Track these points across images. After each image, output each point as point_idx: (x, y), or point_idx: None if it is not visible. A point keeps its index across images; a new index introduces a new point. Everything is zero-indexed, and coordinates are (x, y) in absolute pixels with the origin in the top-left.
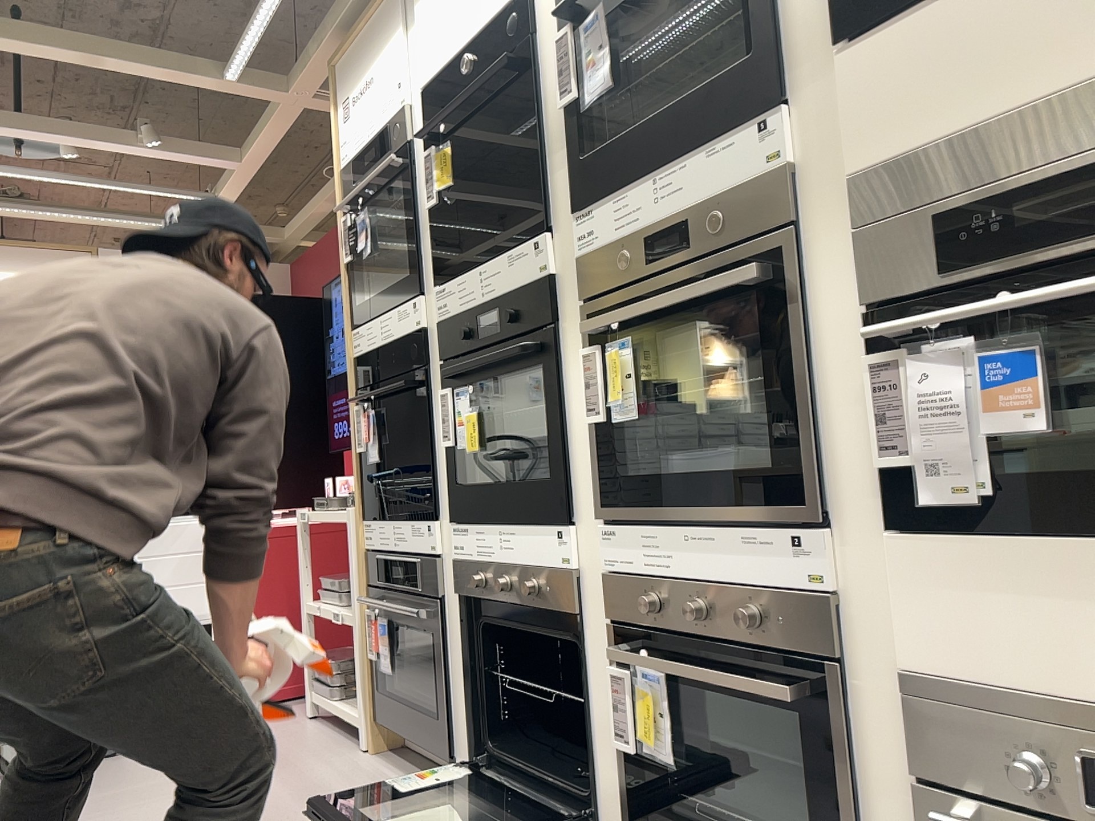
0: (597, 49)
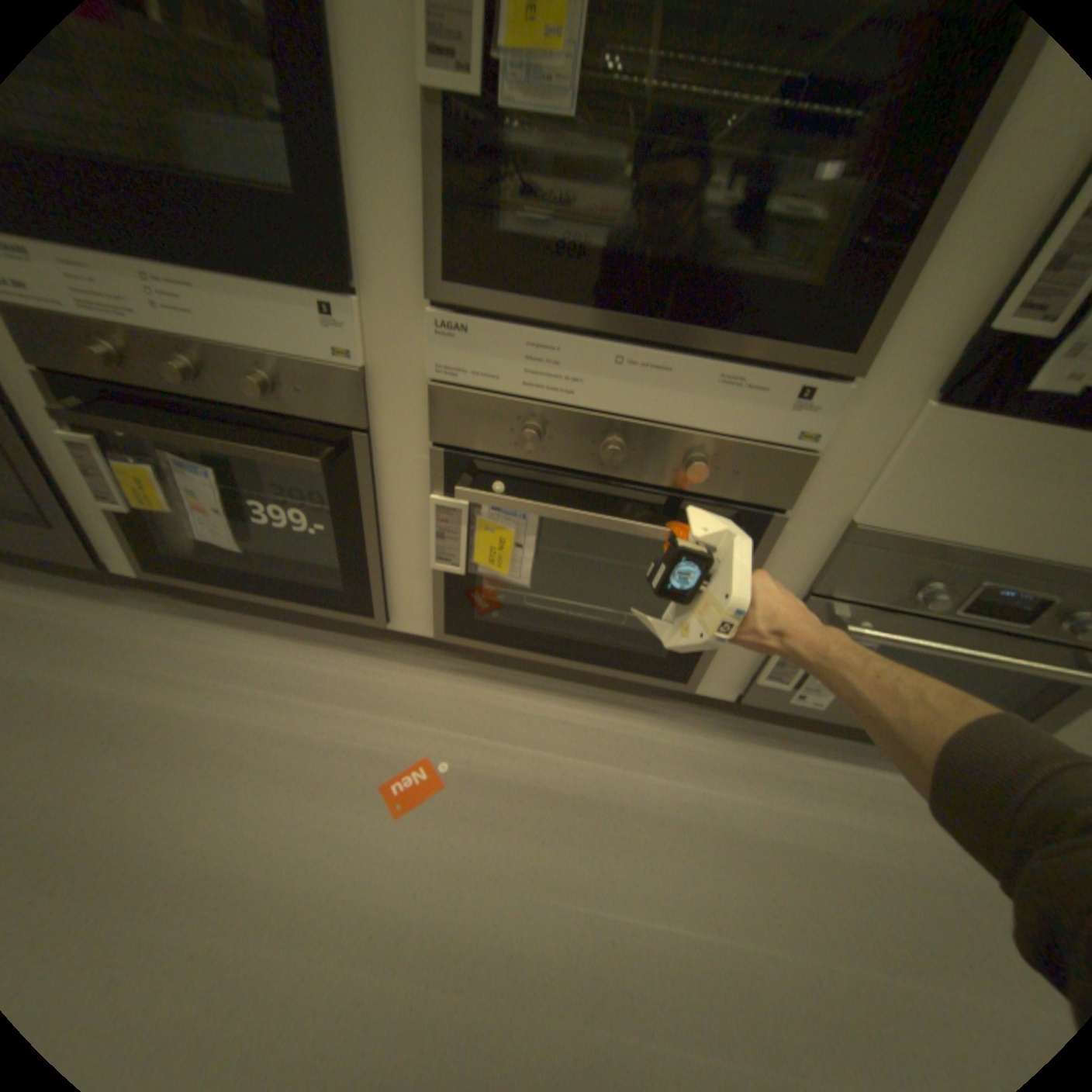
0: None
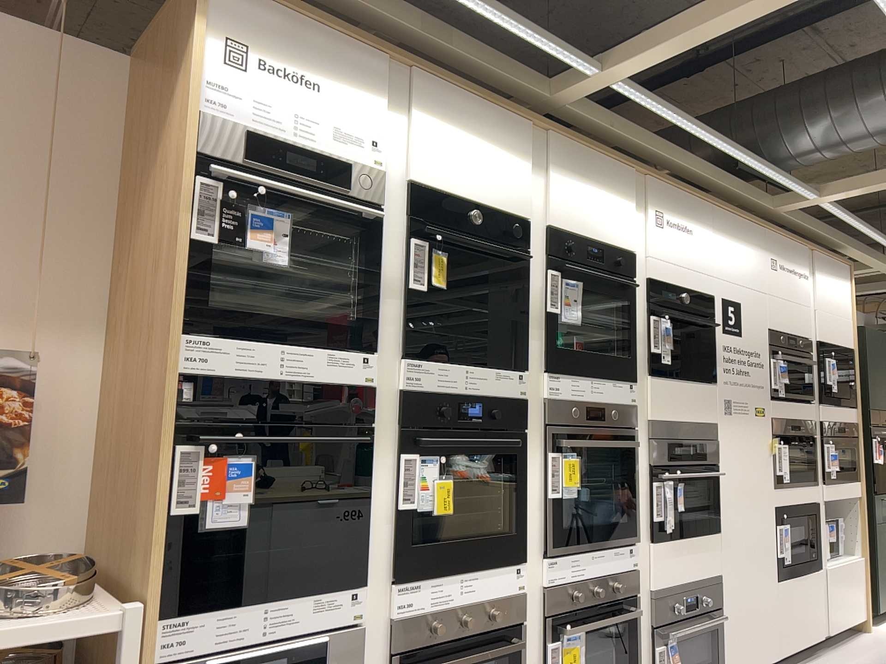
0: (569, 301)
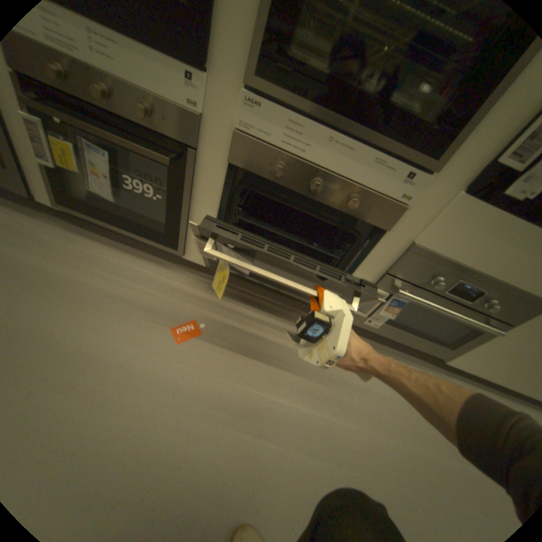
0: None
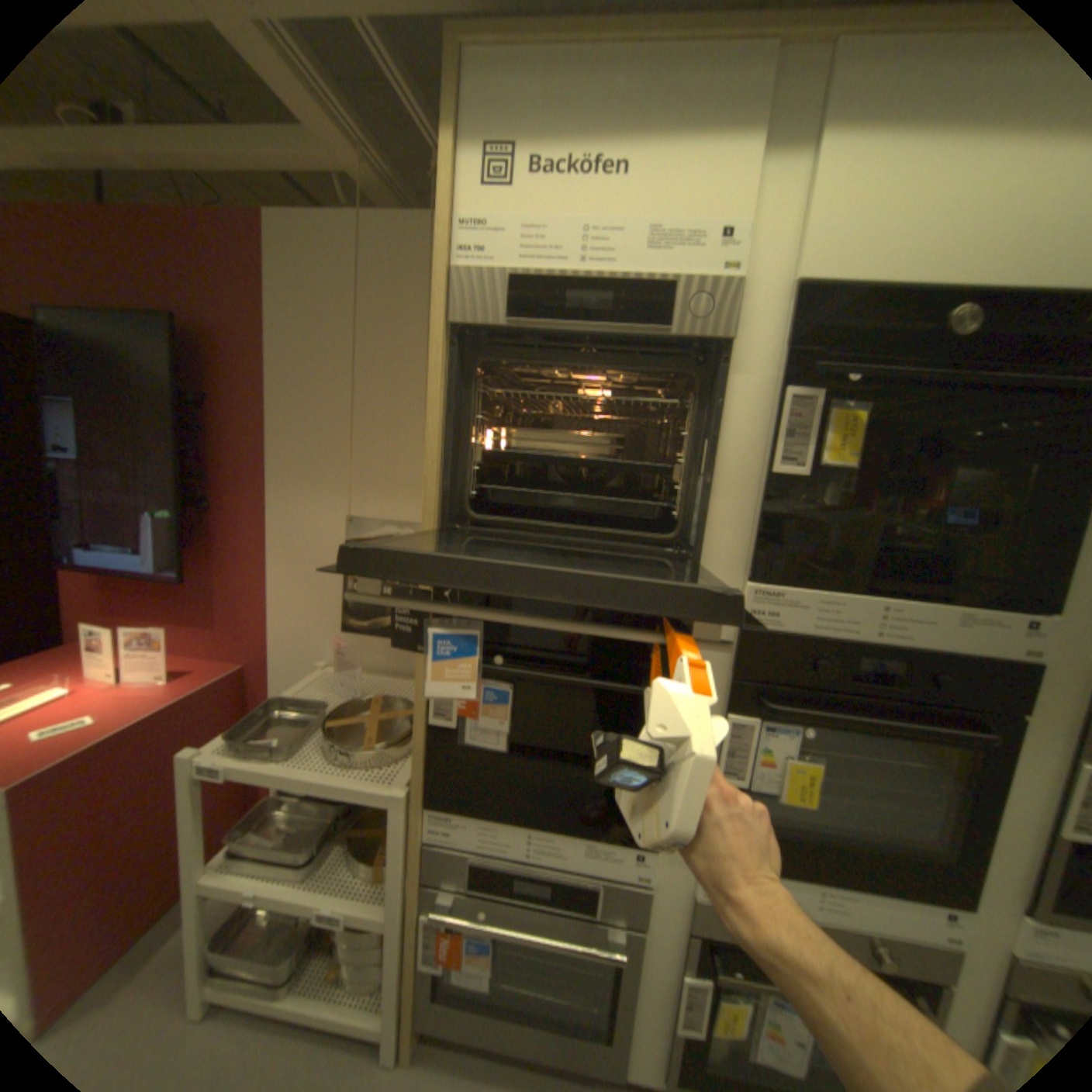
0: None
